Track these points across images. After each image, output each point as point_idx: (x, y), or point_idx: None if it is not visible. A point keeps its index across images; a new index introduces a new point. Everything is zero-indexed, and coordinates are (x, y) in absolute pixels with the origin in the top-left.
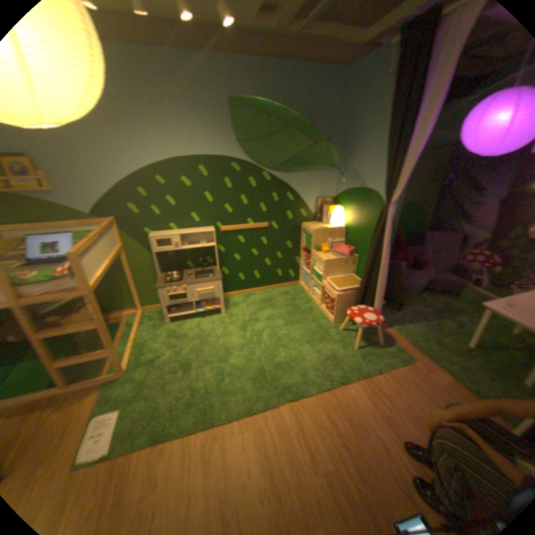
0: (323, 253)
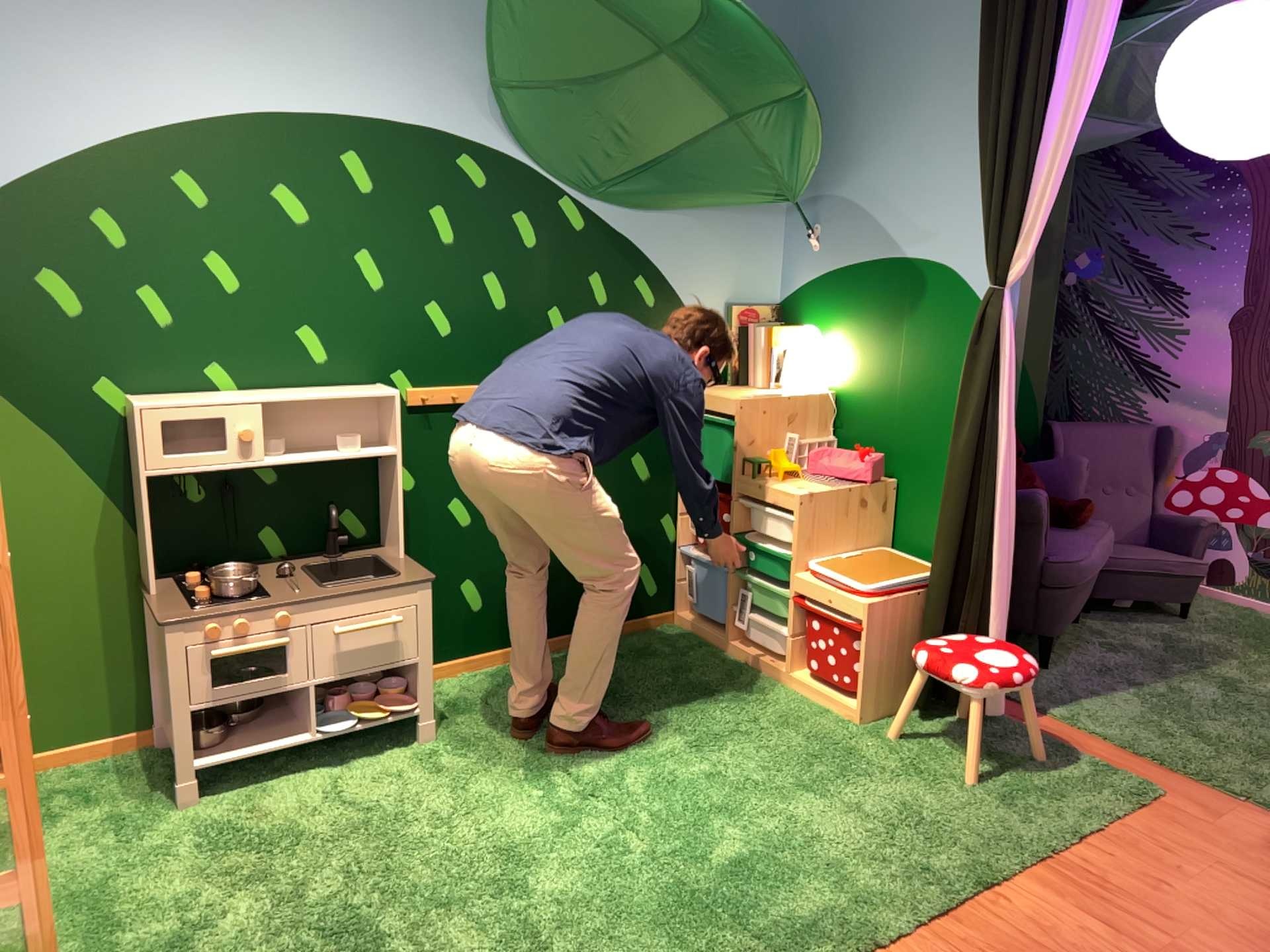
0: (784, 477)
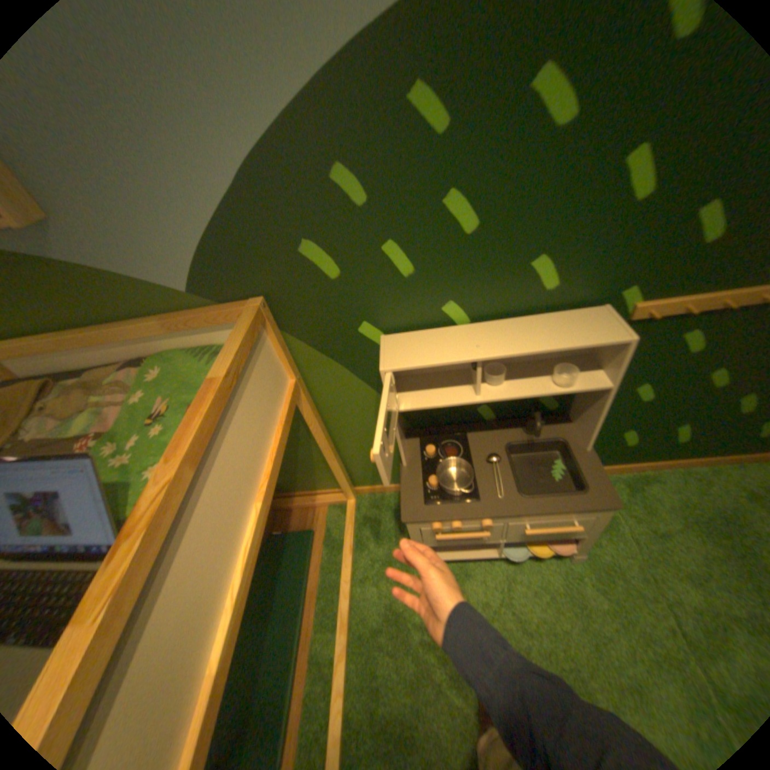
0: None
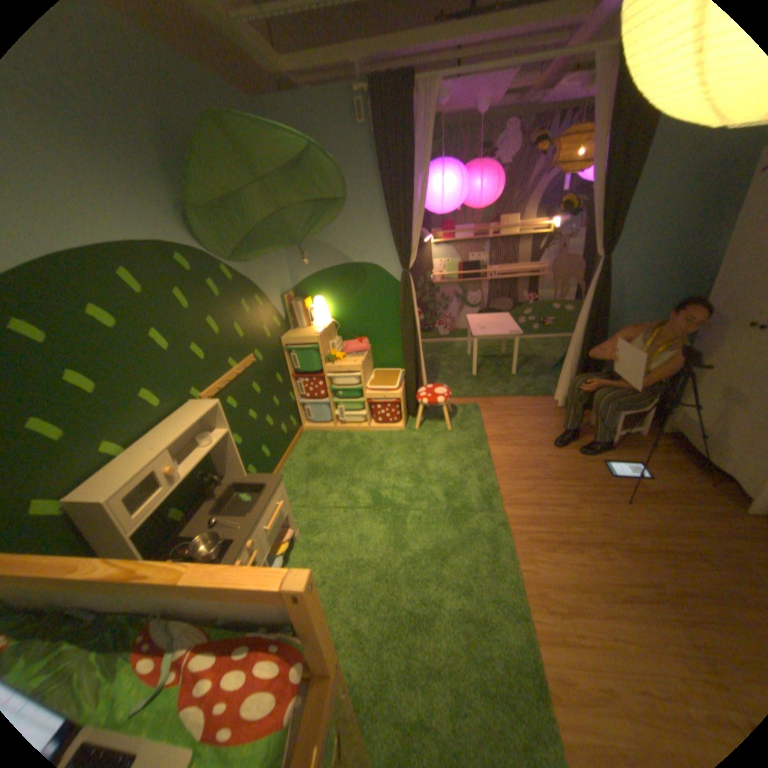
0: (342, 360)
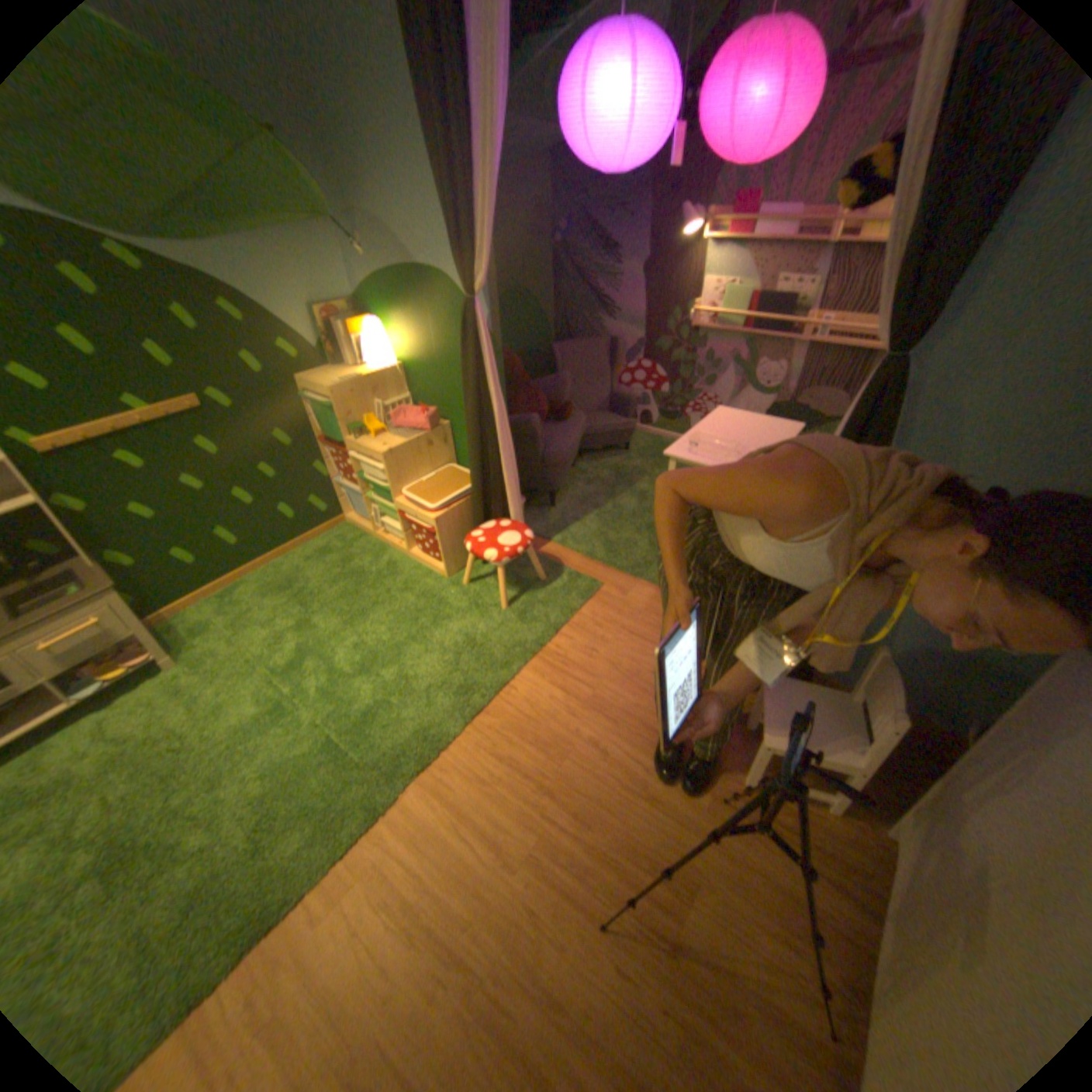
0: (375, 437)
